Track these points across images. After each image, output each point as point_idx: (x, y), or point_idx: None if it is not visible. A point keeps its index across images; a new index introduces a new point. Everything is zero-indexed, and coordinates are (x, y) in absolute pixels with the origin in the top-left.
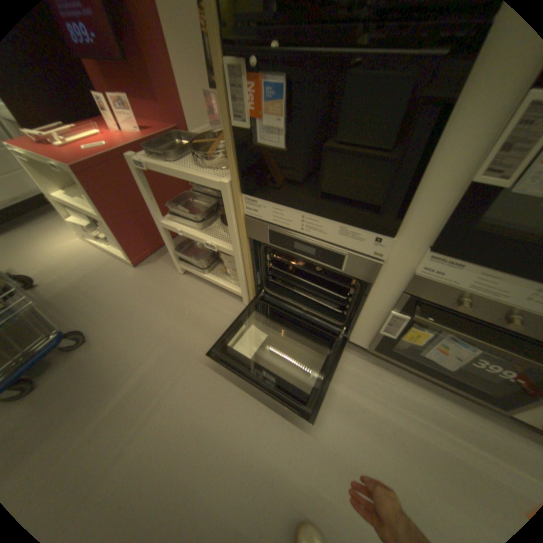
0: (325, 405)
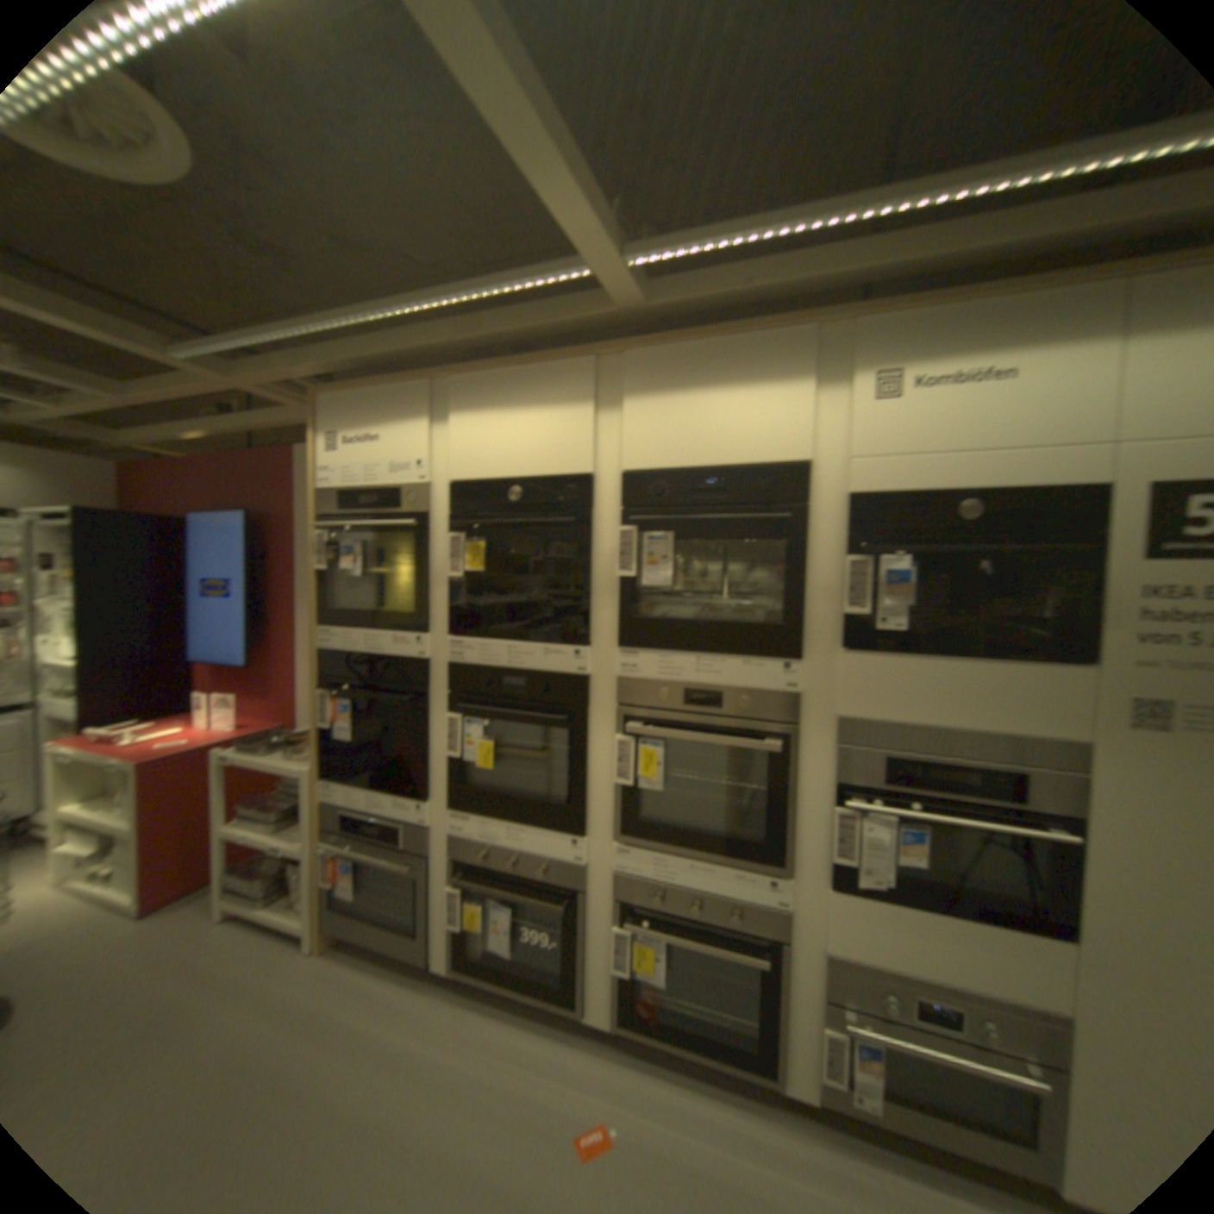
0: (371, 1063)
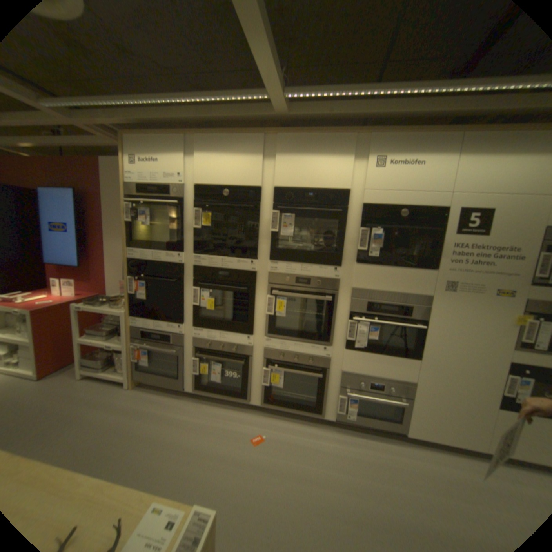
0: (164, 426)
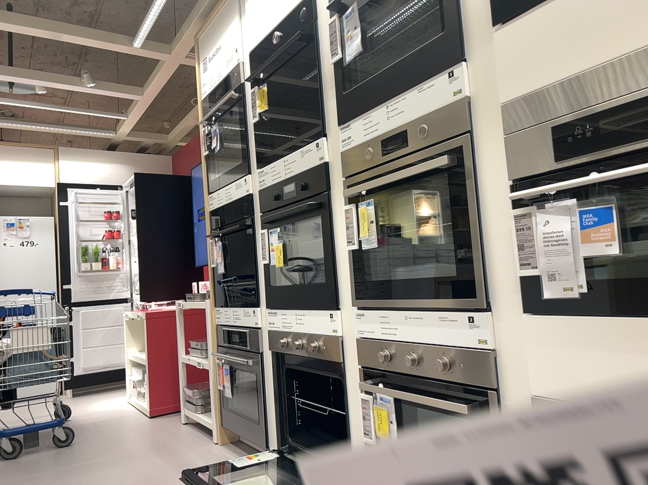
0: None
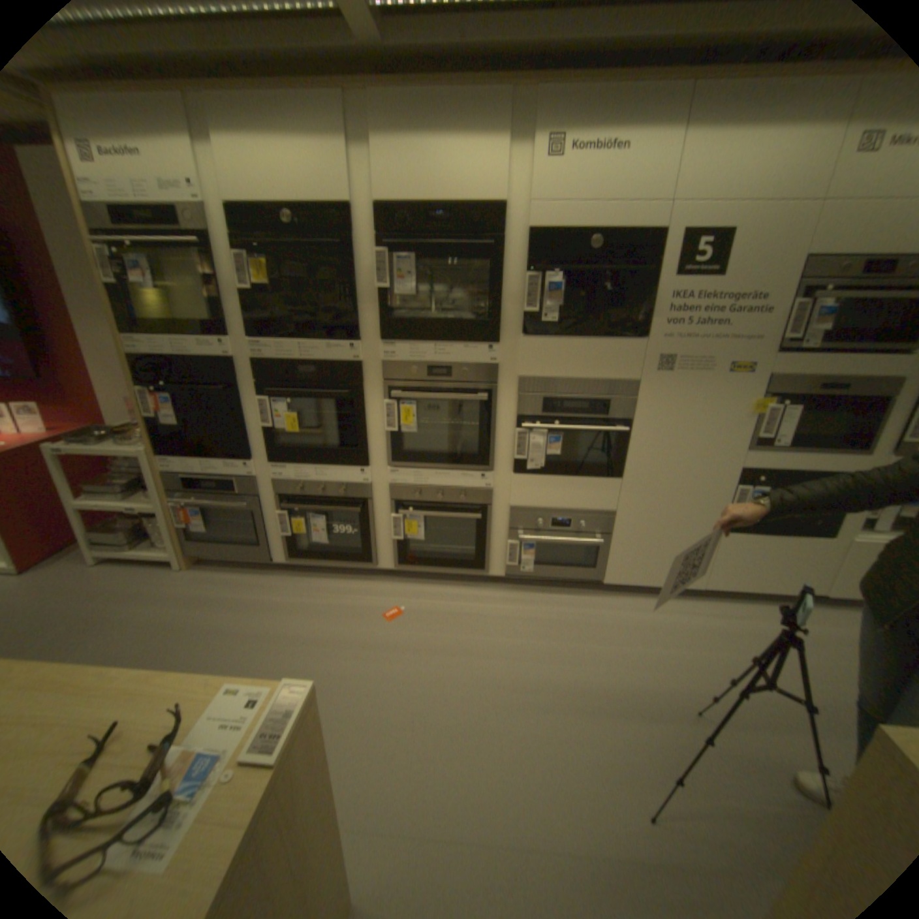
0: (248, 612)
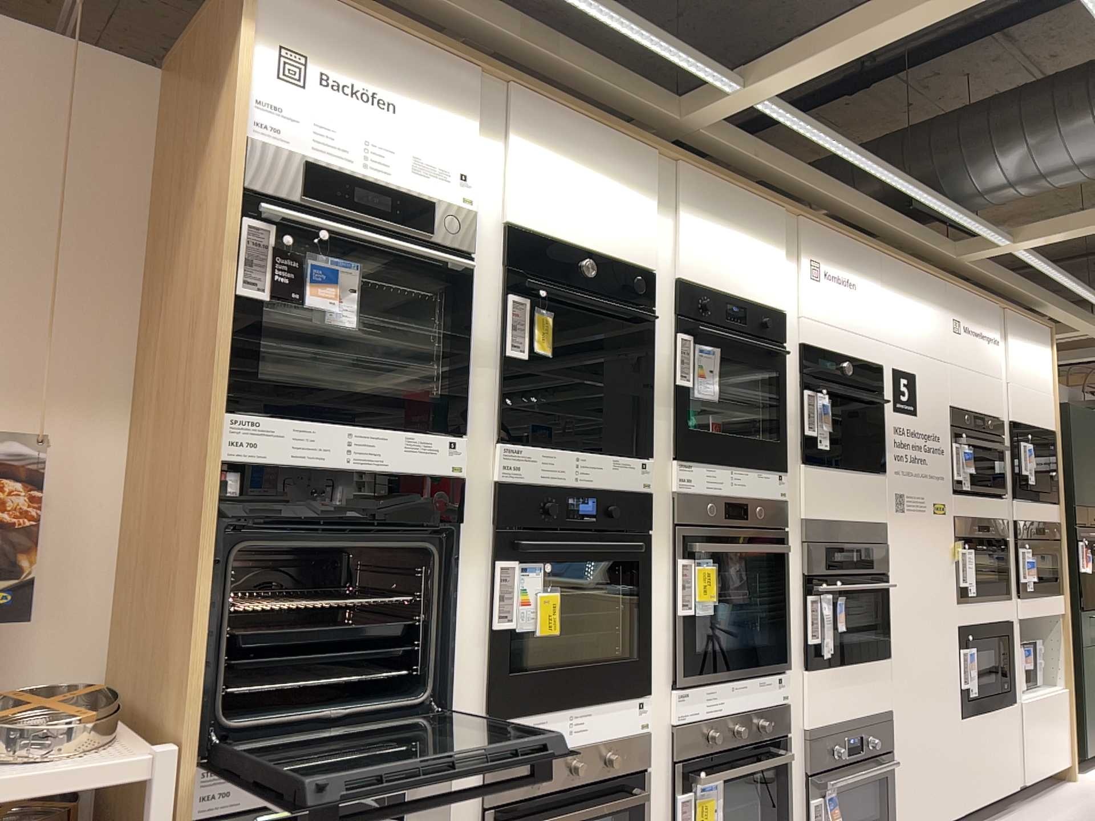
0: None
